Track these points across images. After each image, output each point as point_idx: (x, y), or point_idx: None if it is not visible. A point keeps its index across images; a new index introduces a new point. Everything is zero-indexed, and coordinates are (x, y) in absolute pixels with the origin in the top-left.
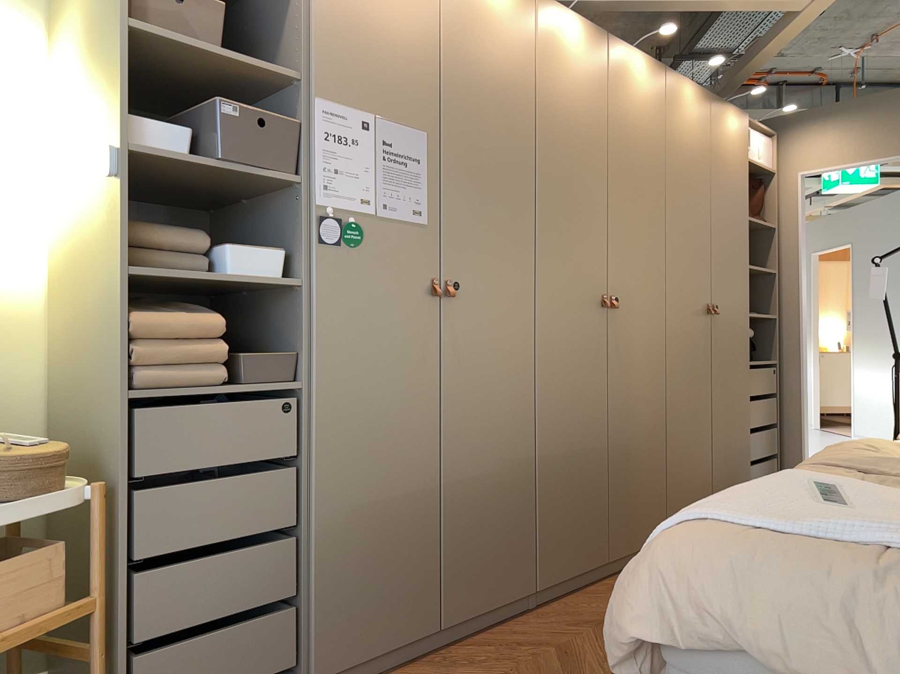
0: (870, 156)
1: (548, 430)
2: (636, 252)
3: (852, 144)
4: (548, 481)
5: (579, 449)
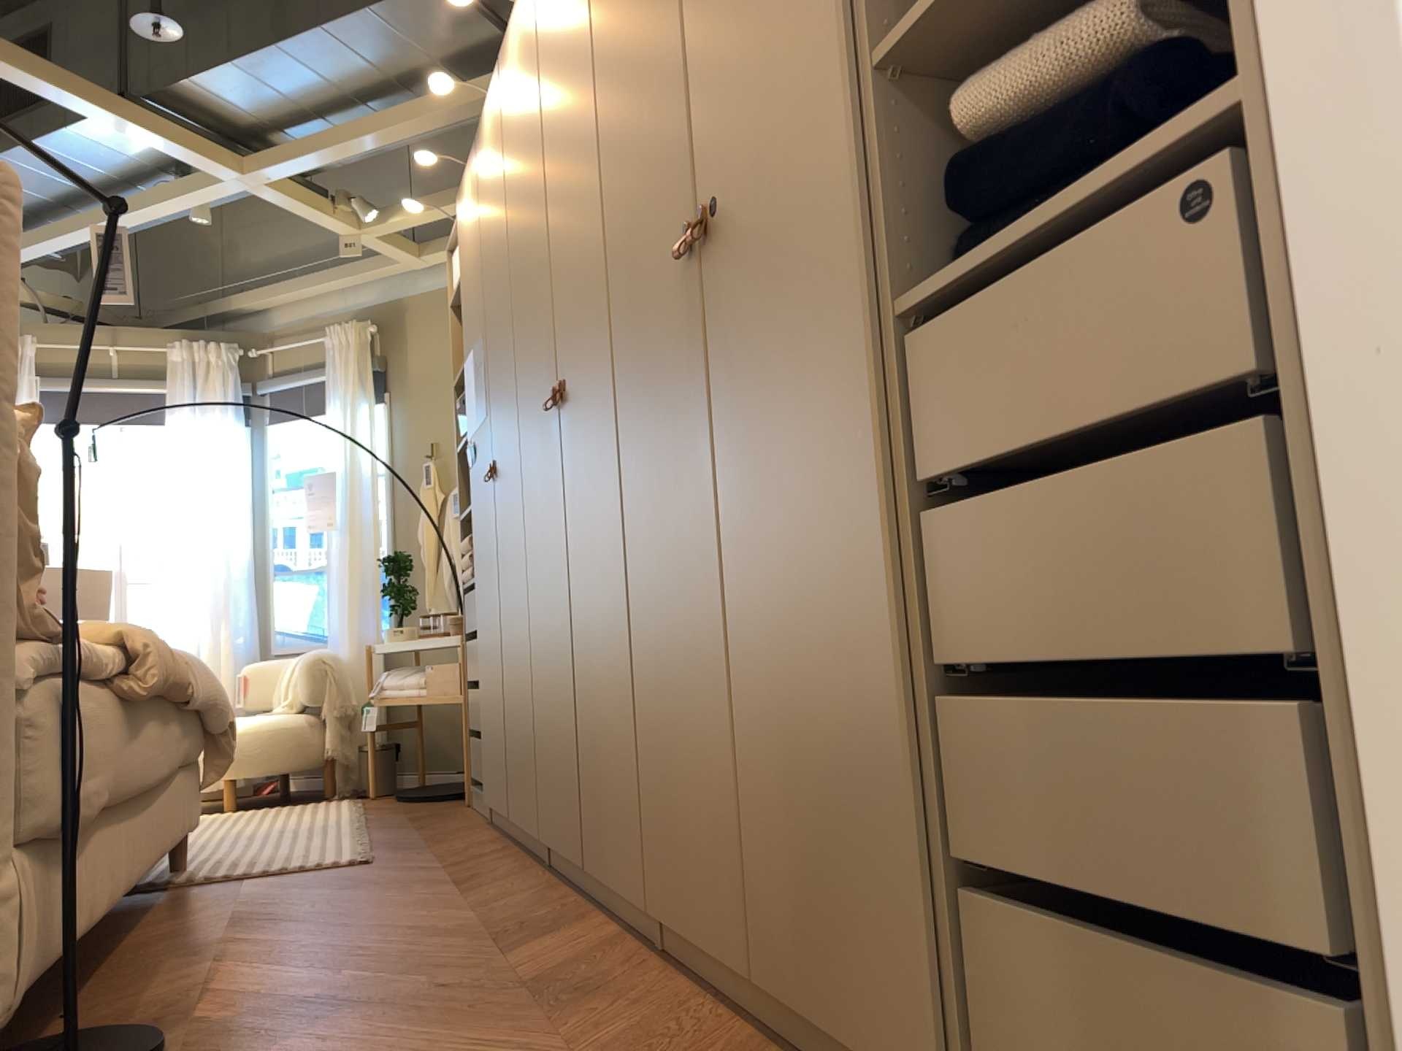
0: None
1: (538, 613)
2: (577, 278)
3: None
4: (542, 684)
5: (555, 646)
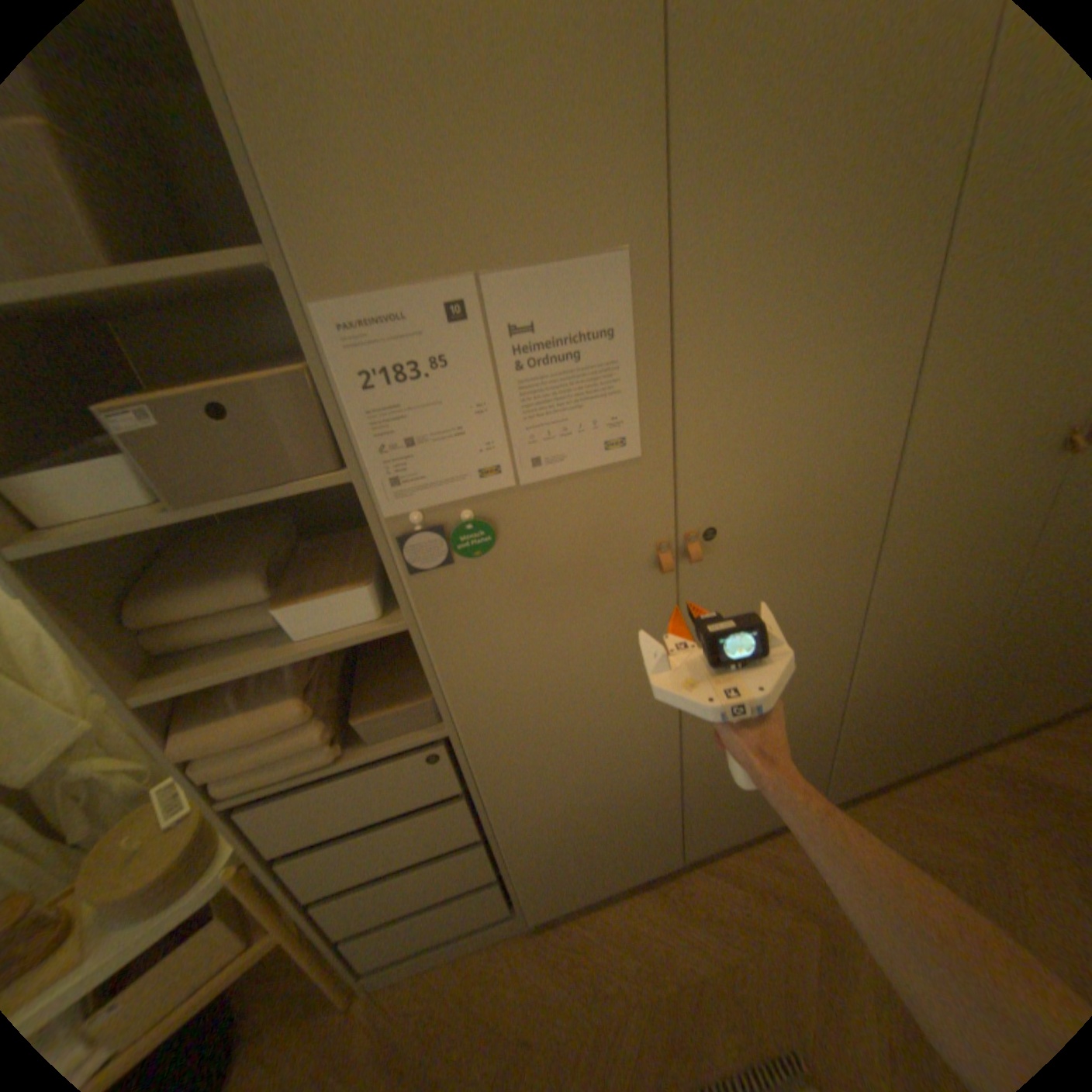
0: None
1: (877, 664)
2: None
3: None
4: (864, 716)
5: (931, 669)
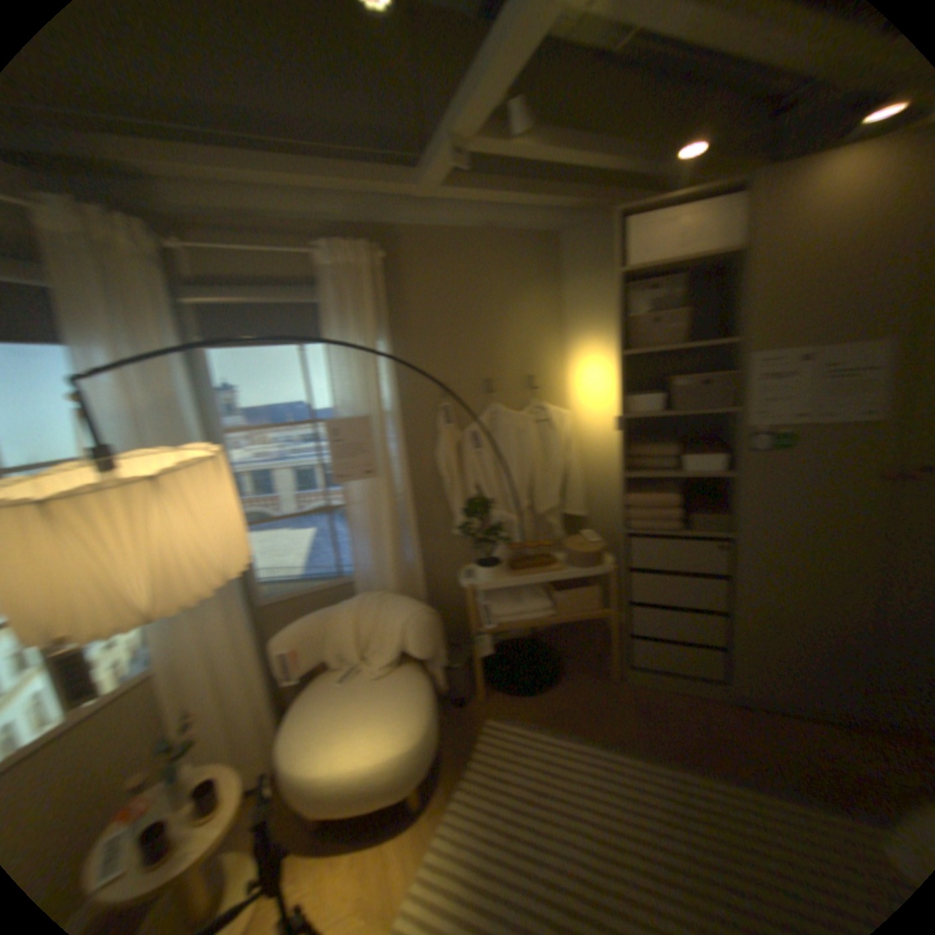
0: None
1: None
2: None
3: None
4: None
5: None
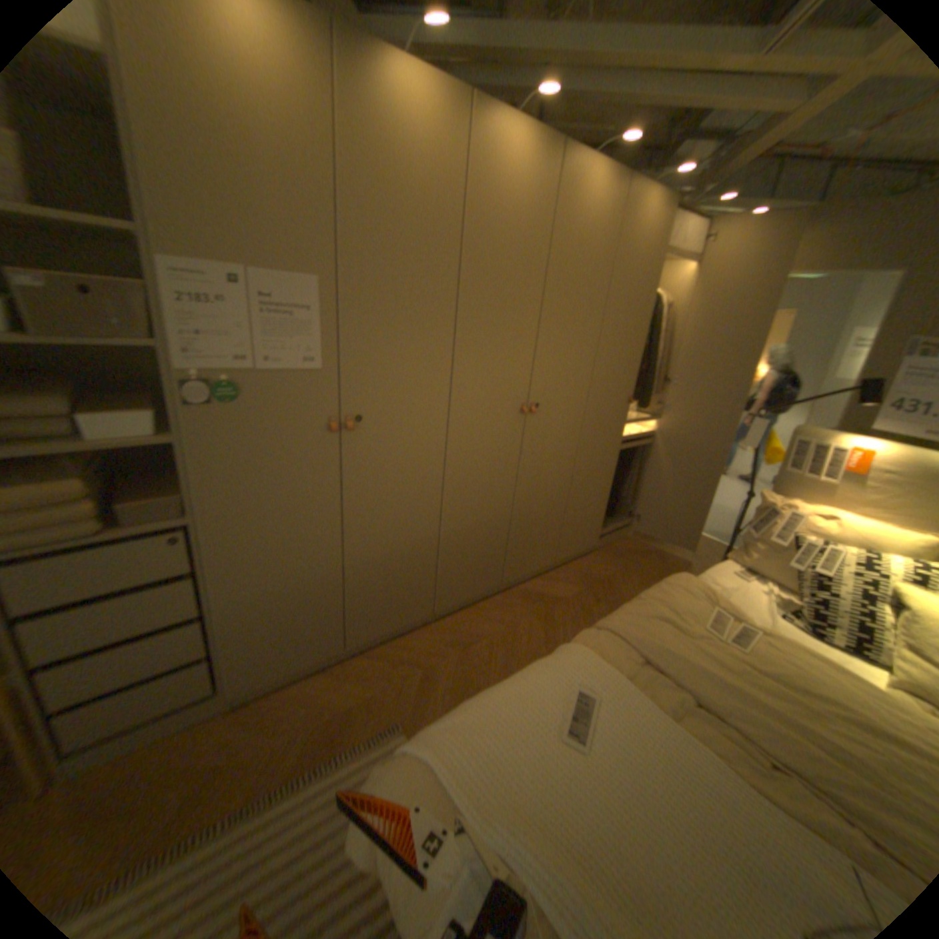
0: (821, 269)
1: (453, 514)
2: (562, 364)
3: (808, 253)
4: (450, 548)
5: (481, 522)
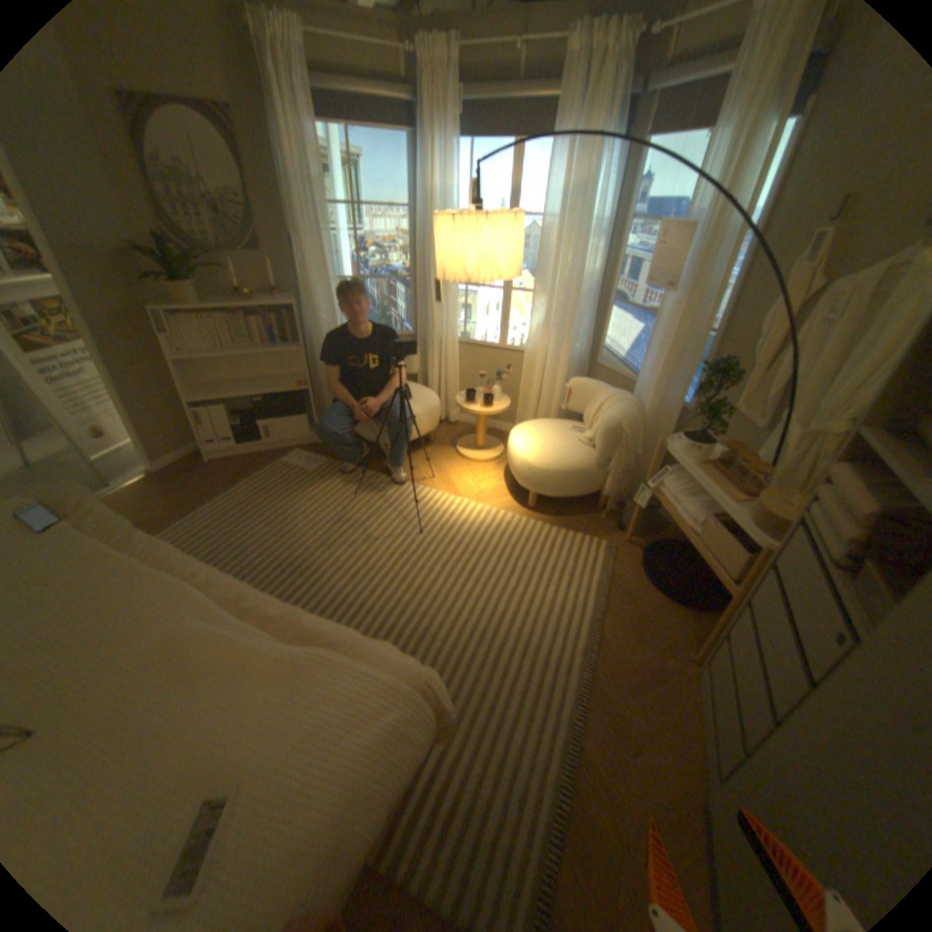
0: None
1: None
2: None
3: None
4: None
5: None
